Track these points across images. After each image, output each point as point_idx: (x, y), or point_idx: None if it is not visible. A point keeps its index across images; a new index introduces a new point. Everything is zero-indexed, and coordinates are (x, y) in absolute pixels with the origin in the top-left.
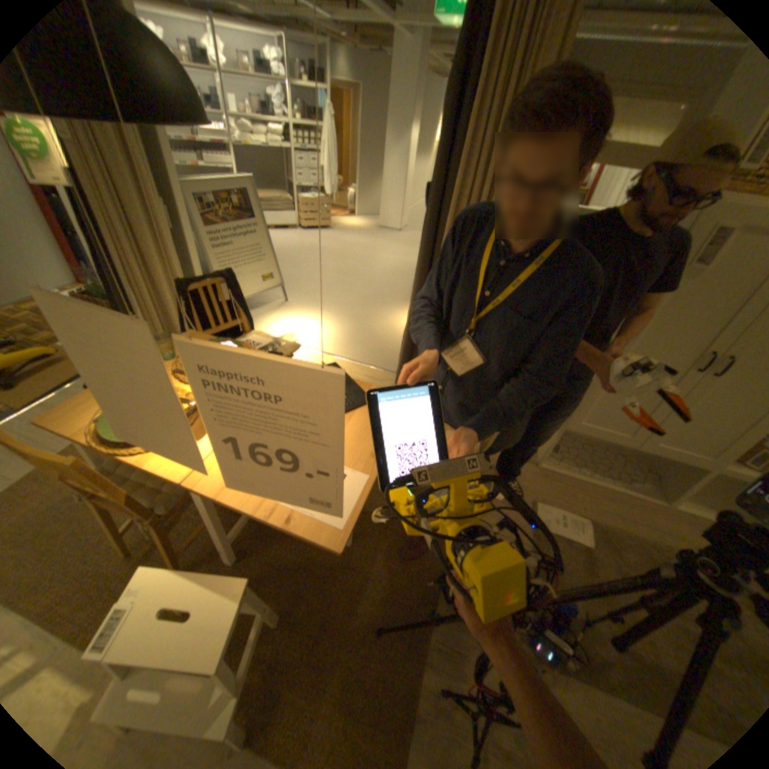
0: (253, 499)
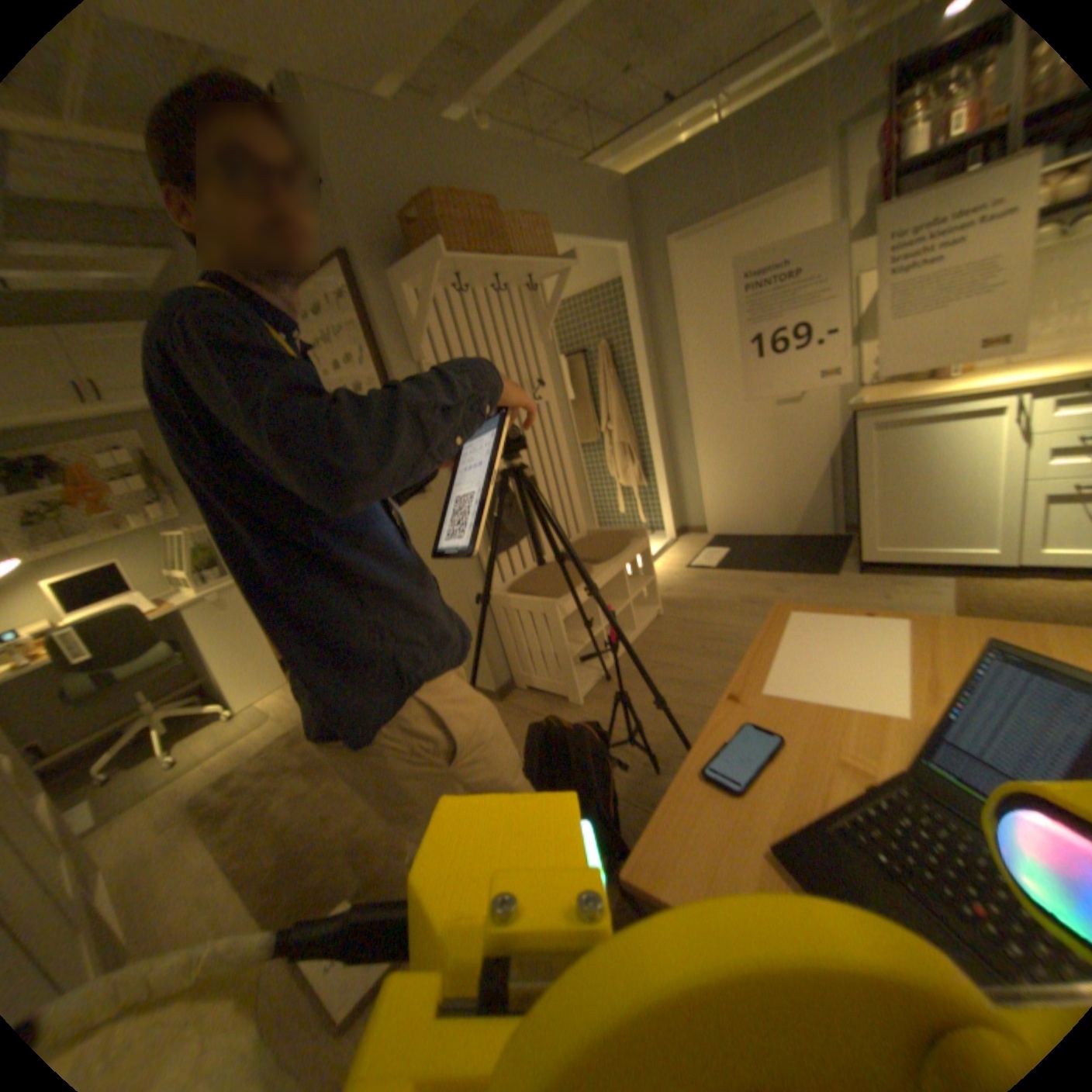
0: (951, 628)
